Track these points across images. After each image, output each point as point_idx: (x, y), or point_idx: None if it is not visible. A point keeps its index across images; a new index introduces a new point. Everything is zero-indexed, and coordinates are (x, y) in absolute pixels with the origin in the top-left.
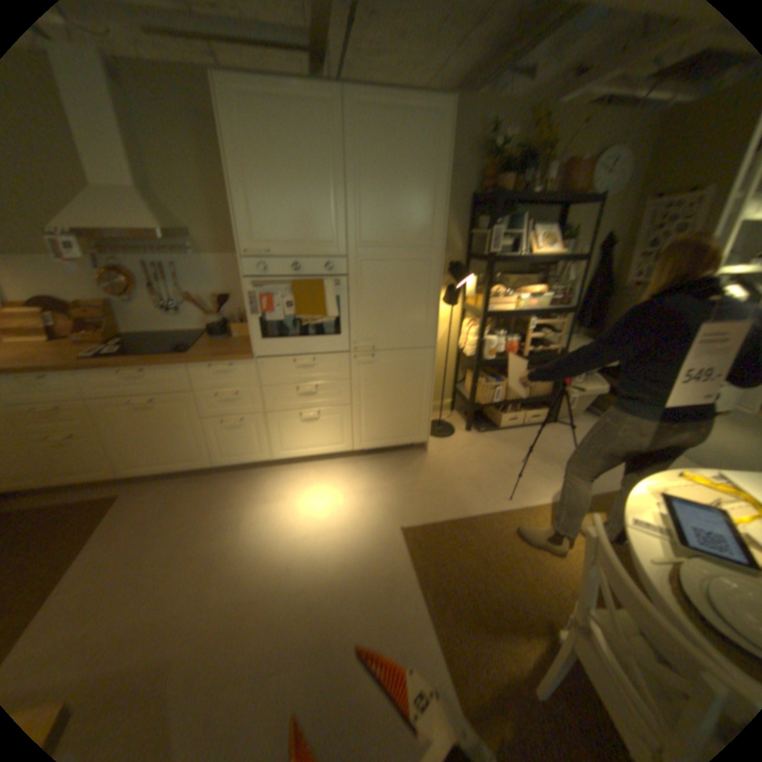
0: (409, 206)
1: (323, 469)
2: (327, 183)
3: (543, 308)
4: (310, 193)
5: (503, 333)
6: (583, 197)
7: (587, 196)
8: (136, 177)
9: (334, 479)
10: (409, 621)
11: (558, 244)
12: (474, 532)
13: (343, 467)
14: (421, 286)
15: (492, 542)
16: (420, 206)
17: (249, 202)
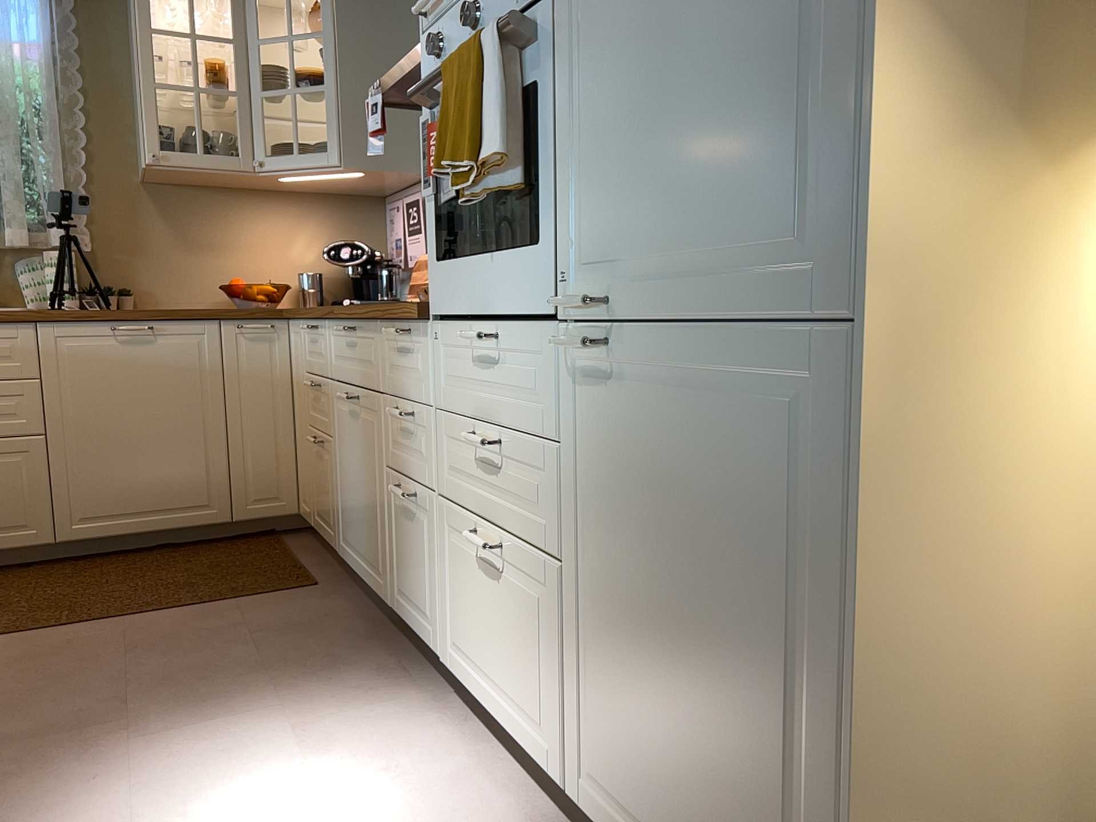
0: None
1: (497, 794)
2: None
3: None
4: None
5: None
6: None
7: None
8: None
9: None
10: None
11: None
12: None
13: None
14: None
15: None
16: None
17: None
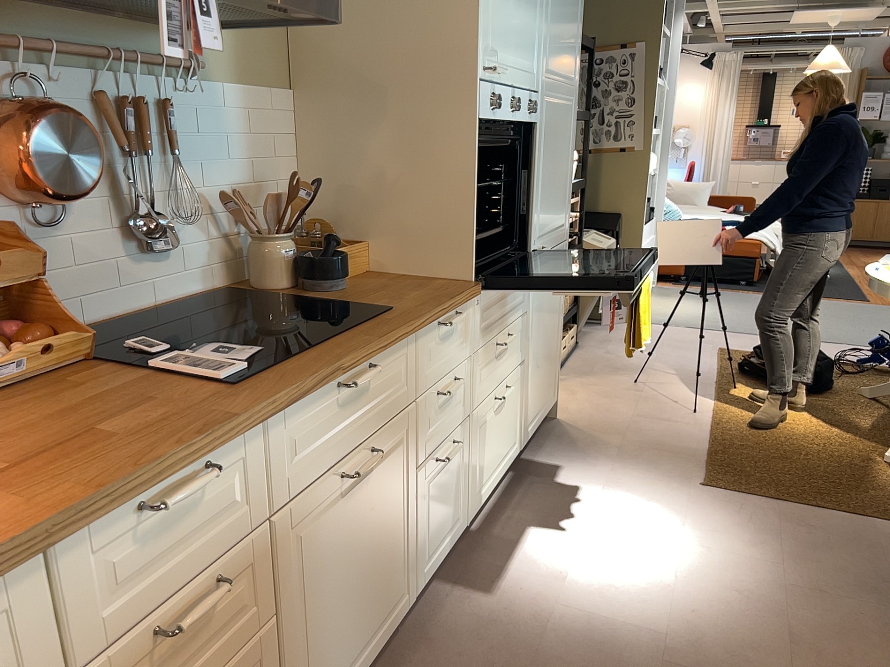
0: (570, 23)
1: (512, 499)
2: None
3: None
4: None
5: None
6: None
7: None
8: None
9: (551, 498)
10: (845, 526)
11: None
12: (732, 446)
13: (527, 482)
14: (569, 142)
15: (752, 443)
16: (574, 26)
17: None
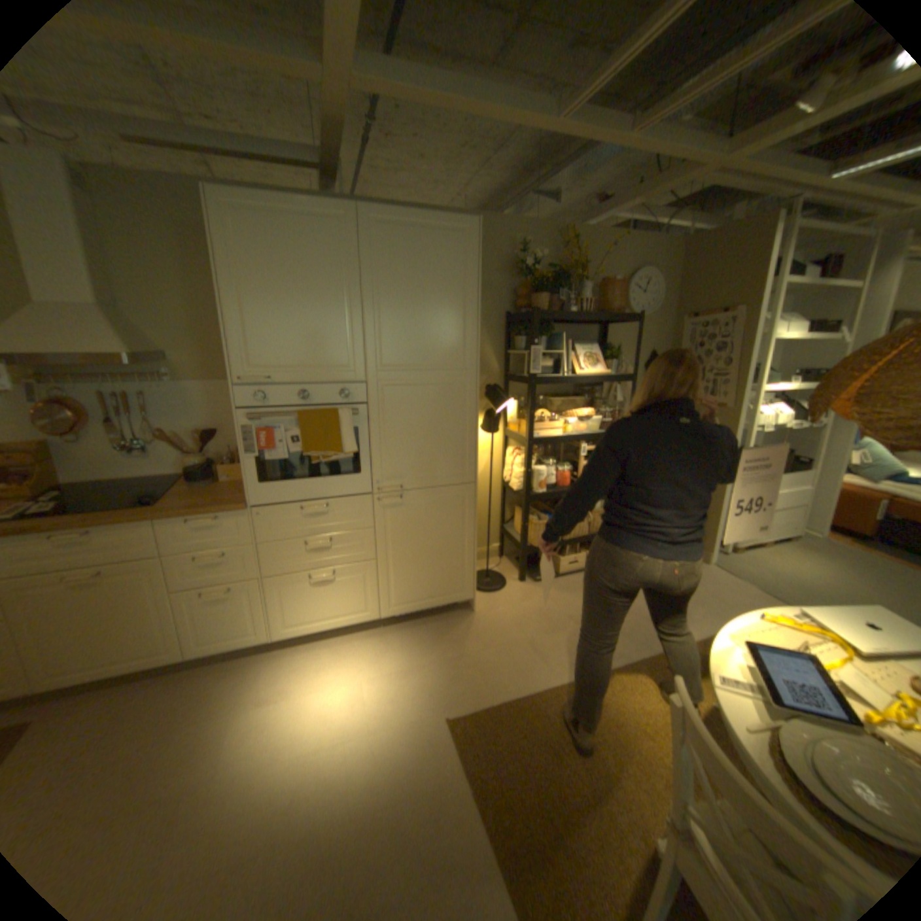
0: (437, 325)
1: (341, 646)
2: (342, 301)
3: (593, 432)
4: (322, 311)
5: (553, 461)
6: (621, 316)
7: (625, 315)
8: (101, 291)
9: (357, 660)
10: (464, 855)
11: (601, 364)
12: (540, 714)
13: (369, 642)
14: (456, 411)
15: (563, 725)
16: (450, 325)
17: (247, 321)
